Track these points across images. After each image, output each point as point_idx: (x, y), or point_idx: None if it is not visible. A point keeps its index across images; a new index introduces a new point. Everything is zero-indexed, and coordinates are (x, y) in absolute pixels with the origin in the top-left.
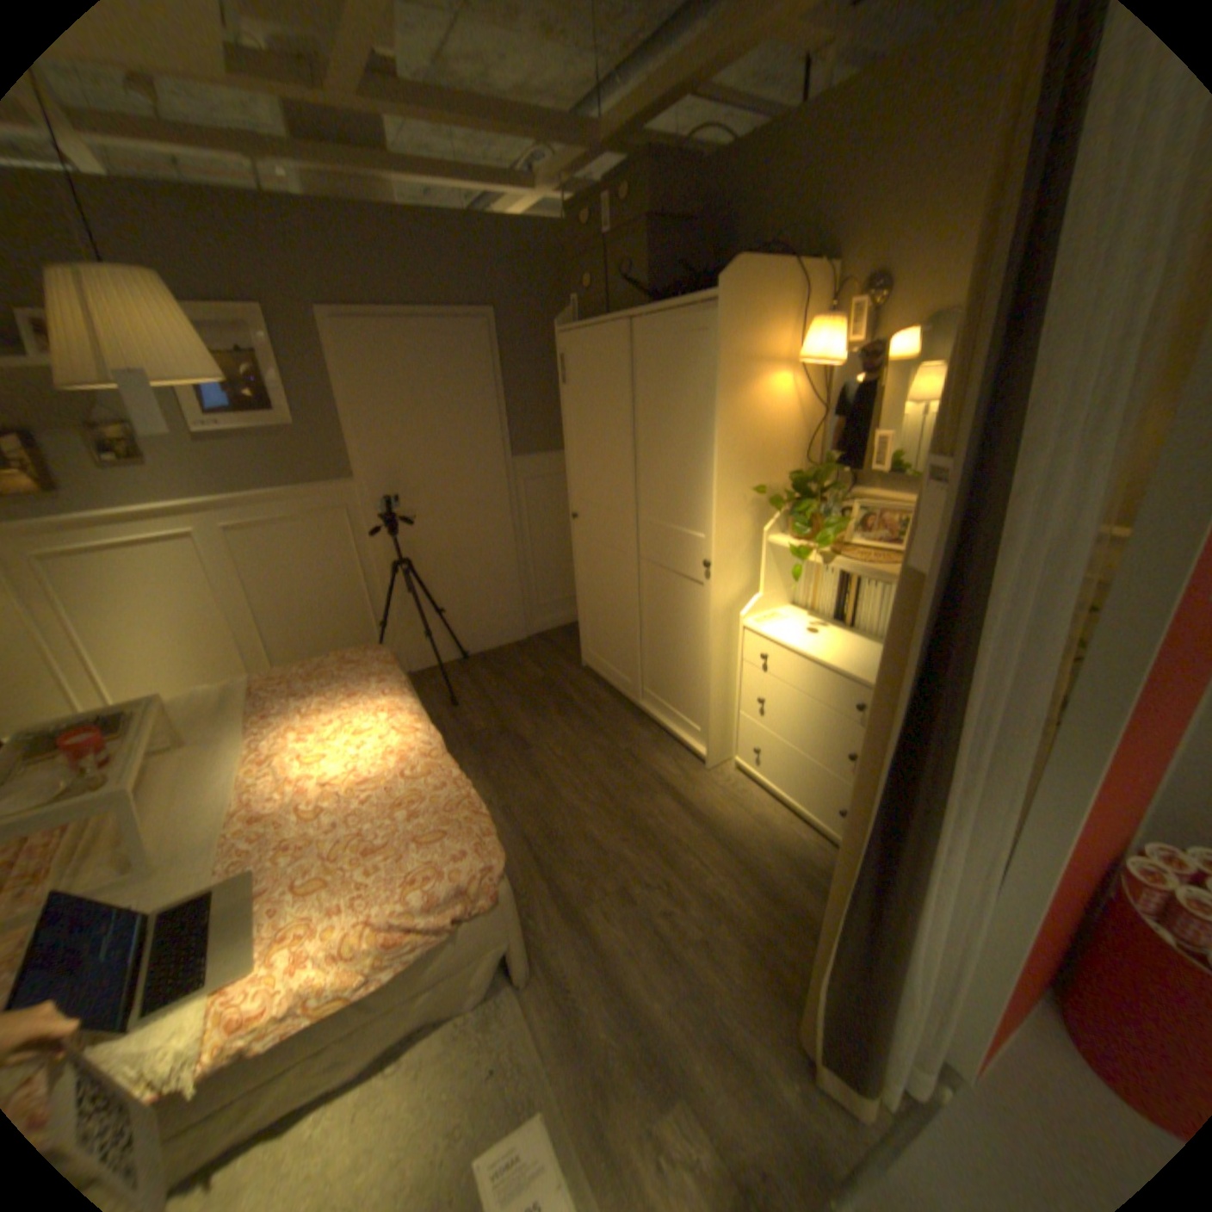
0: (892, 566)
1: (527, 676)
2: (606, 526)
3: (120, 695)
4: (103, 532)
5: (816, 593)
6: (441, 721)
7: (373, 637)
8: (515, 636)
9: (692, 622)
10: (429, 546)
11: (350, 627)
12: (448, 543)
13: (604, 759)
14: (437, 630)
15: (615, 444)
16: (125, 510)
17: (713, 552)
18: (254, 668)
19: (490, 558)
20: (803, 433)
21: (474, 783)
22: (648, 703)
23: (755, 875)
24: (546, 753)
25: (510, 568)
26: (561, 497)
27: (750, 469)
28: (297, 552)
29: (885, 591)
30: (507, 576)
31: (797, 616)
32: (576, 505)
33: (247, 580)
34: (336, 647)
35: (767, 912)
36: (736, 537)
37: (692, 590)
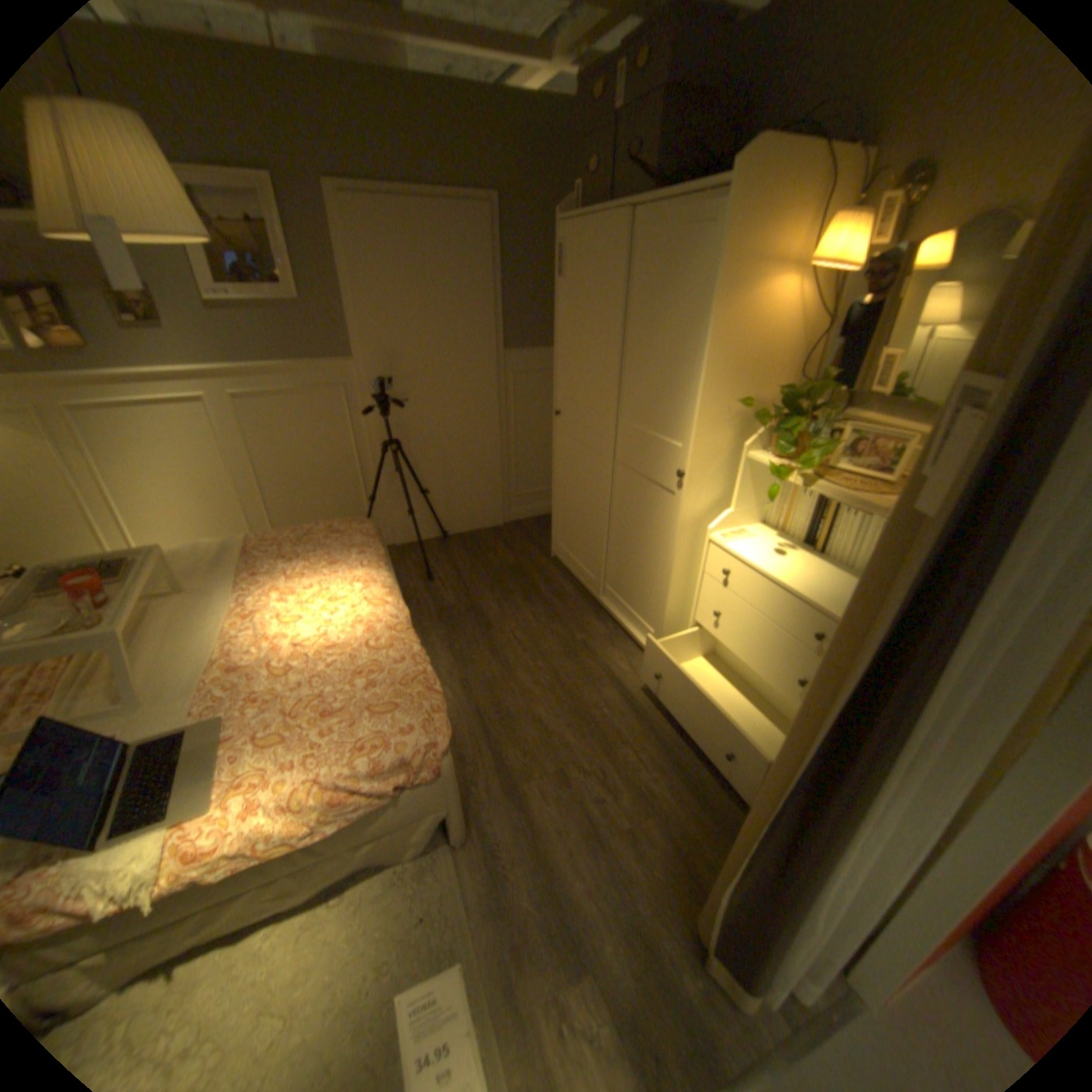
0: (879, 496)
1: (500, 560)
2: (587, 425)
3: (141, 537)
4: (125, 389)
5: (790, 514)
6: (417, 593)
7: (363, 509)
8: (493, 521)
9: (659, 529)
10: (419, 429)
11: (343, 498)
12: (437, 428)
13: (560, 647)
14: (422, 509)
15: (604, 342)
16: (145, 370)
17: (690, 462)
18: (257, 527)
19: (476, 445)
20: (803, 345)
21: (439, 653)
22: (608, 600)
23: (688, 777)
24: (508, 634)
25: (494, 457)
26: (548, 392)
27: (740, 379)
28: (298, 423)
29: (865, 521)
30: (490, 464)
31: (767, 535)
32: (560, 402)
33: (252, 446)
34: (330, 515)
35: (695, 813)
36: (716, 450)
37: (664, 497)
